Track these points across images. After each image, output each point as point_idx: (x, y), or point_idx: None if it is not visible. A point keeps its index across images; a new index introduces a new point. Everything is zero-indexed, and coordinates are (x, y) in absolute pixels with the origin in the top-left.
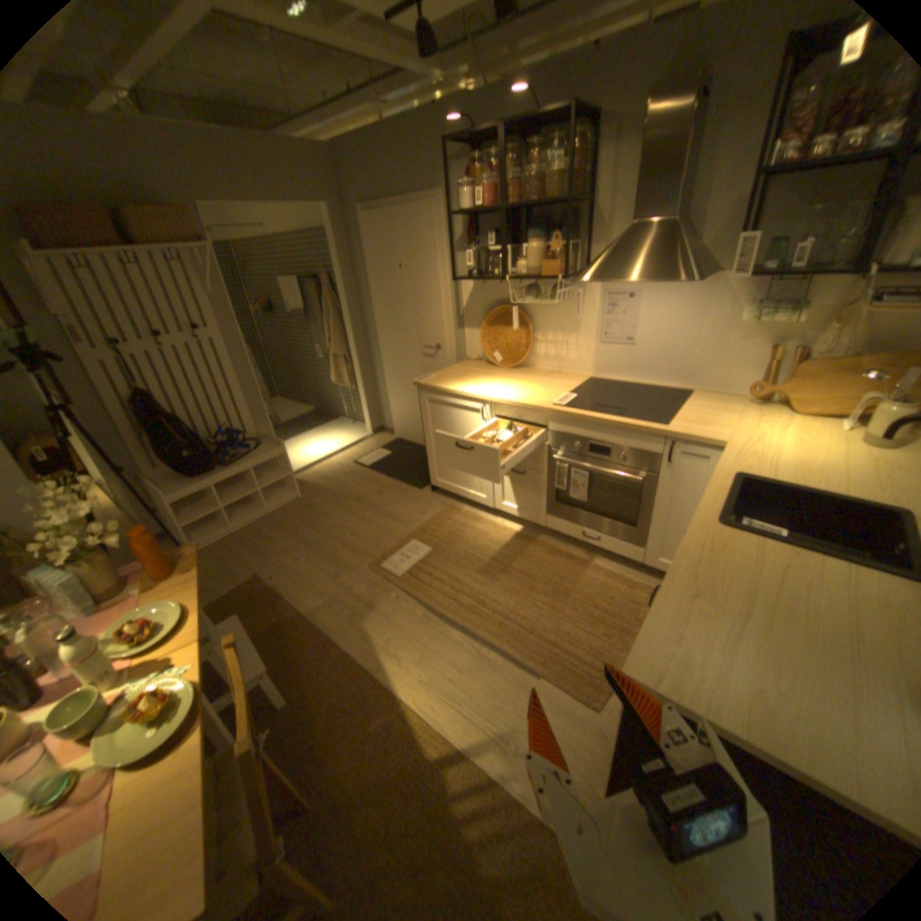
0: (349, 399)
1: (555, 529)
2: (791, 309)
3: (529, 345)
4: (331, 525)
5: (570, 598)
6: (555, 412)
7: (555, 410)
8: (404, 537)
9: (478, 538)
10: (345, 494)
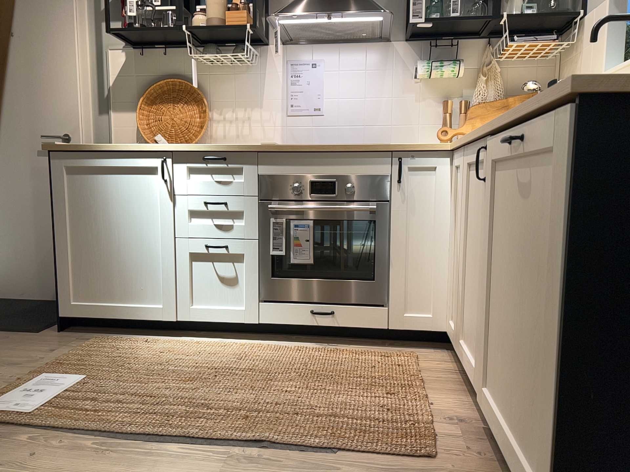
0: None
1: (275, 323)
2: (452, 63)
3: (205, 121)
4: None
5: (328, 379)
6: (268, 148)
7: (267, 145)
8: (23, 379)
9: (163, 356)
10: None
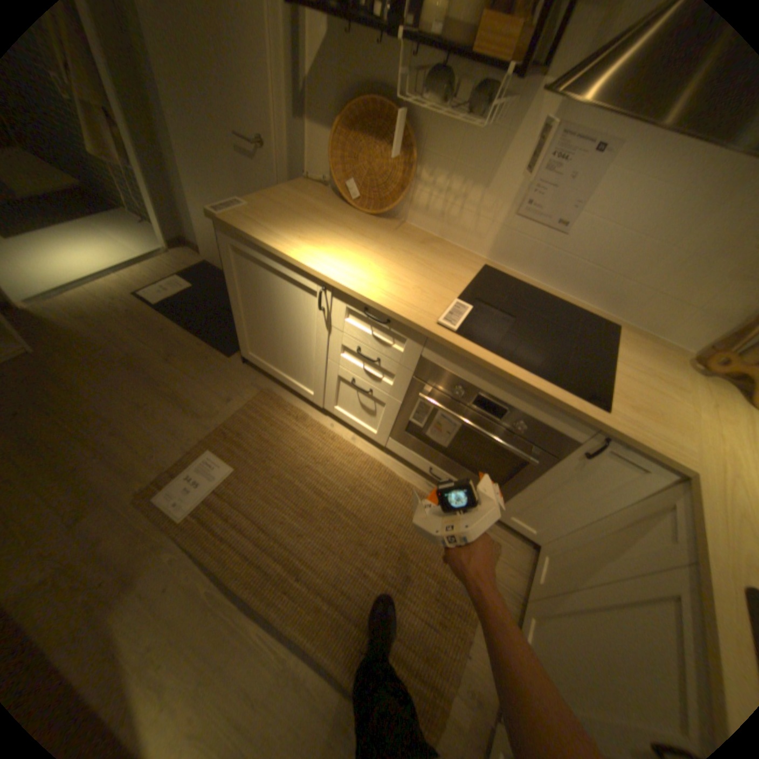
0: (129, 186)
1: (397, 454)
2: None
3: (407, 186)
4: (79, 414)
5: (405, 561)
6: (441, 342)
7: (442, 339)
8: (195, 444)
9: (299, 453)
10: (111, 354)
